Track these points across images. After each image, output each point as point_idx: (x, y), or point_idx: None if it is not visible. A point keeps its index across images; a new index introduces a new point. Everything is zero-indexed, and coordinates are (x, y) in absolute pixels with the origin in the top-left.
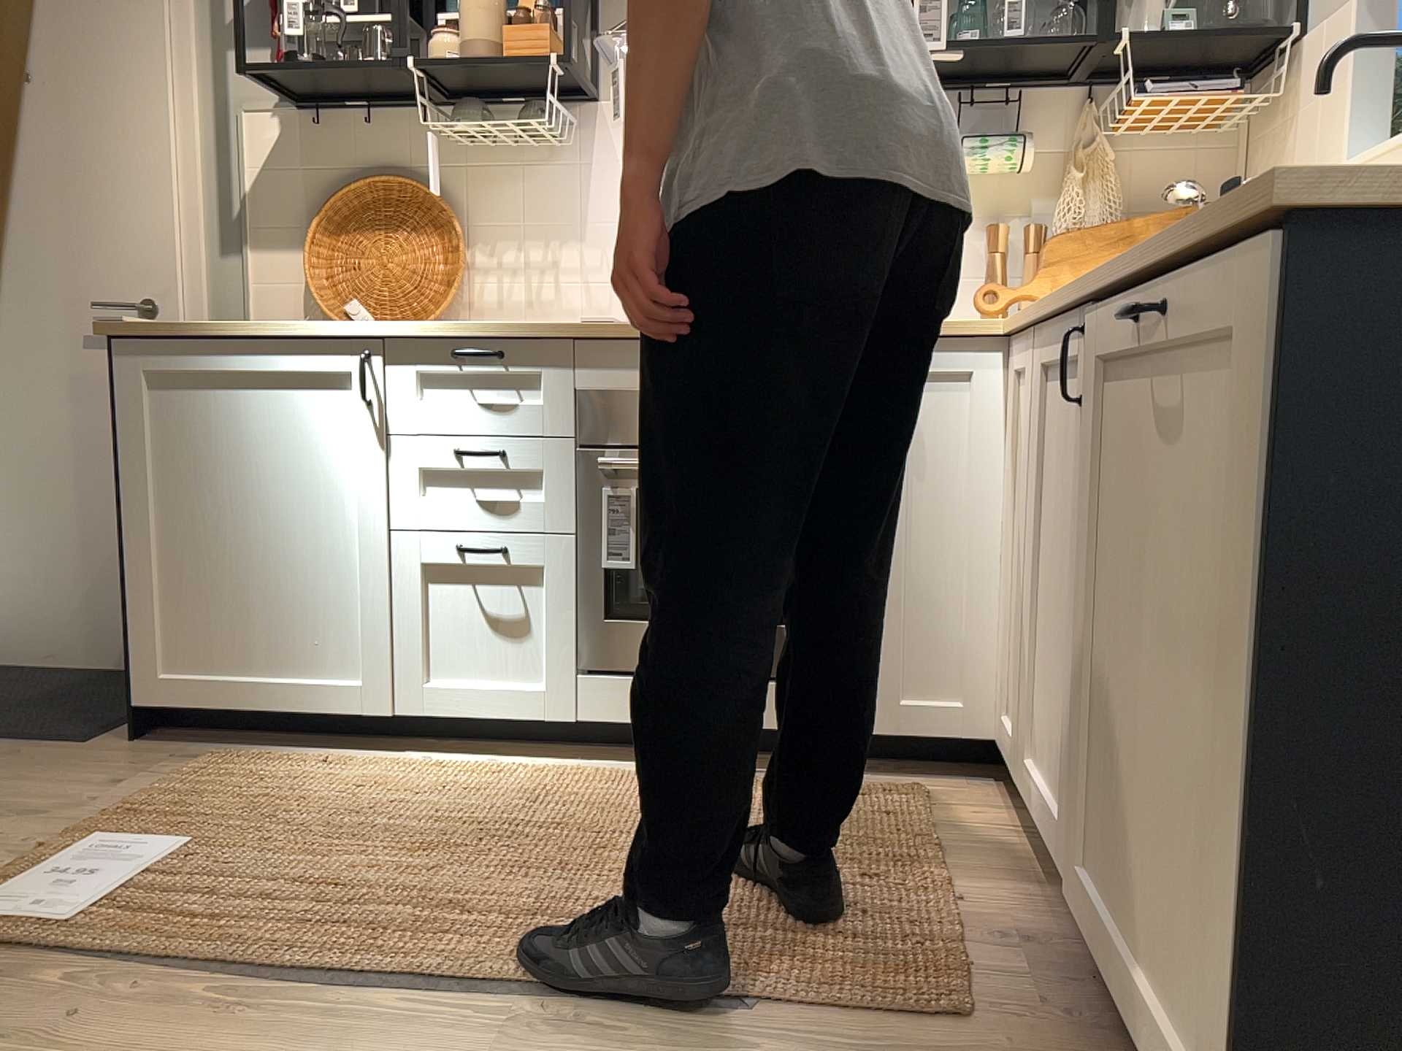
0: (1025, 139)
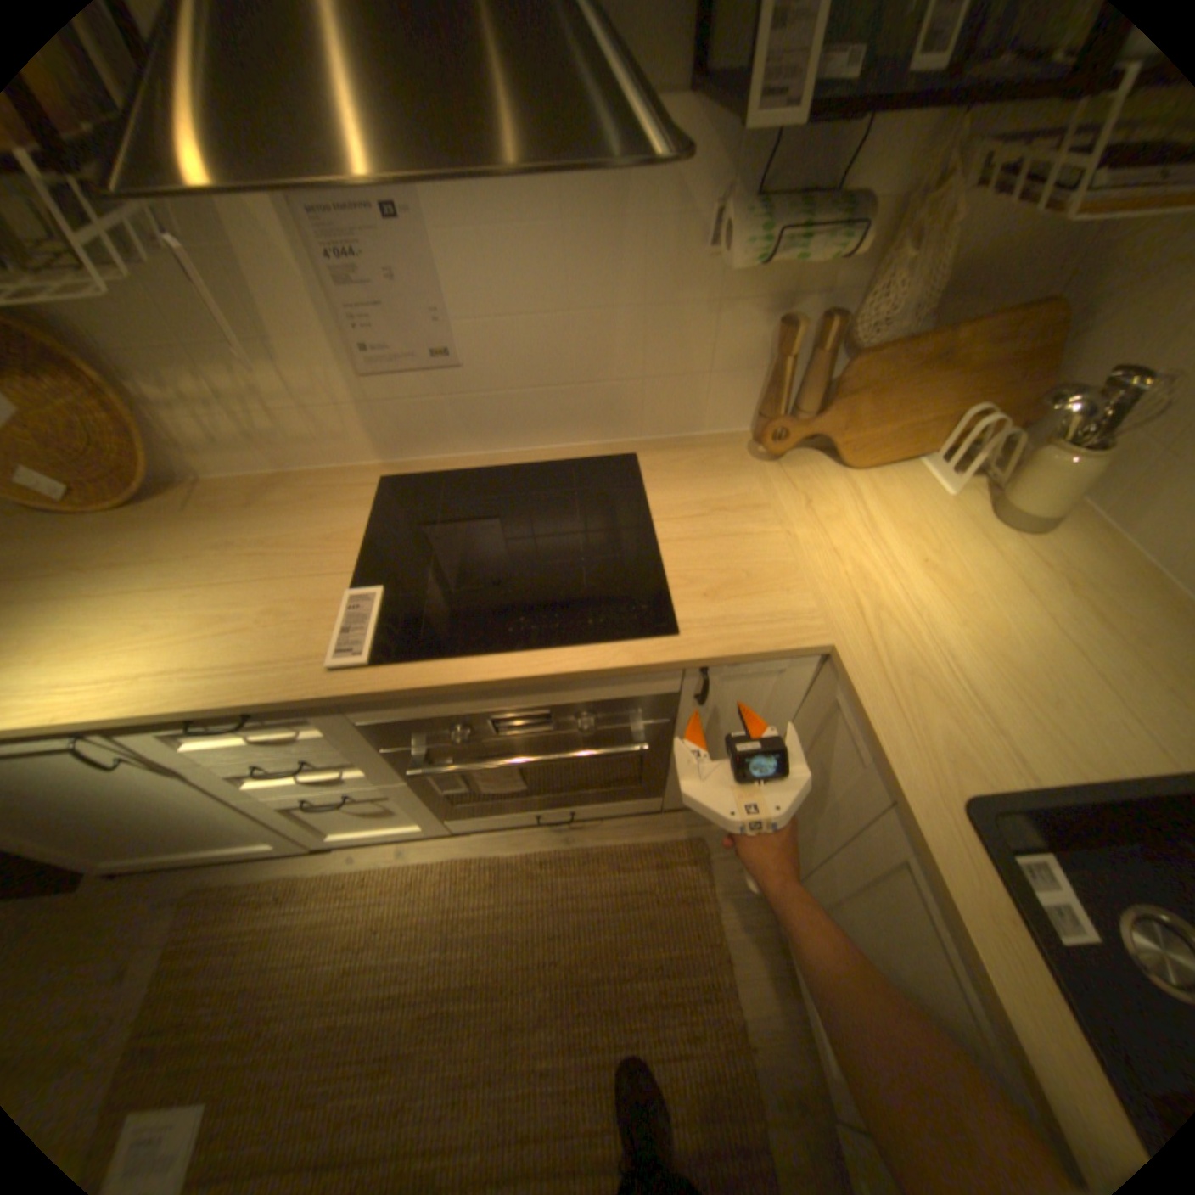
0: (872, 214)
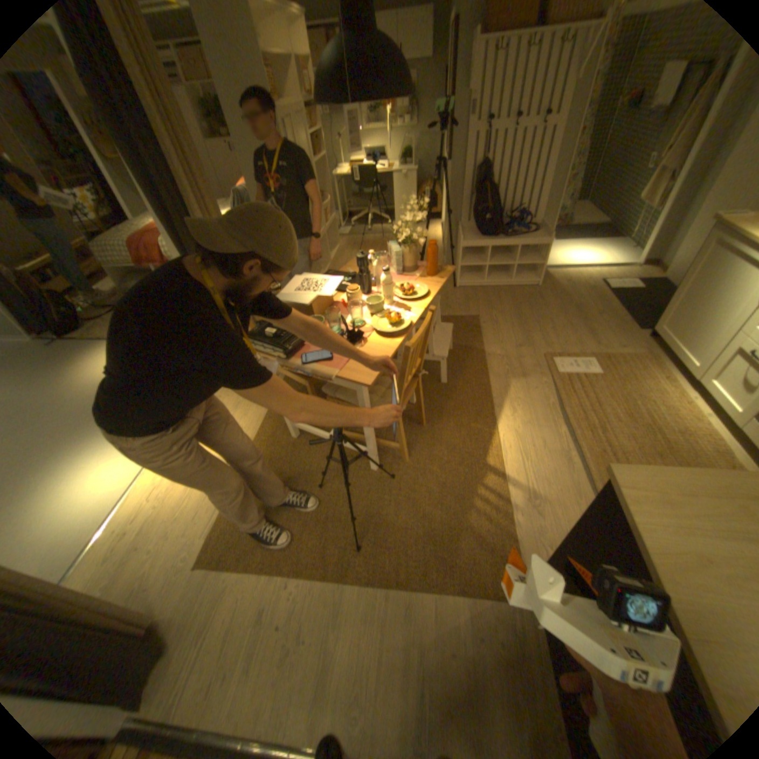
0: None
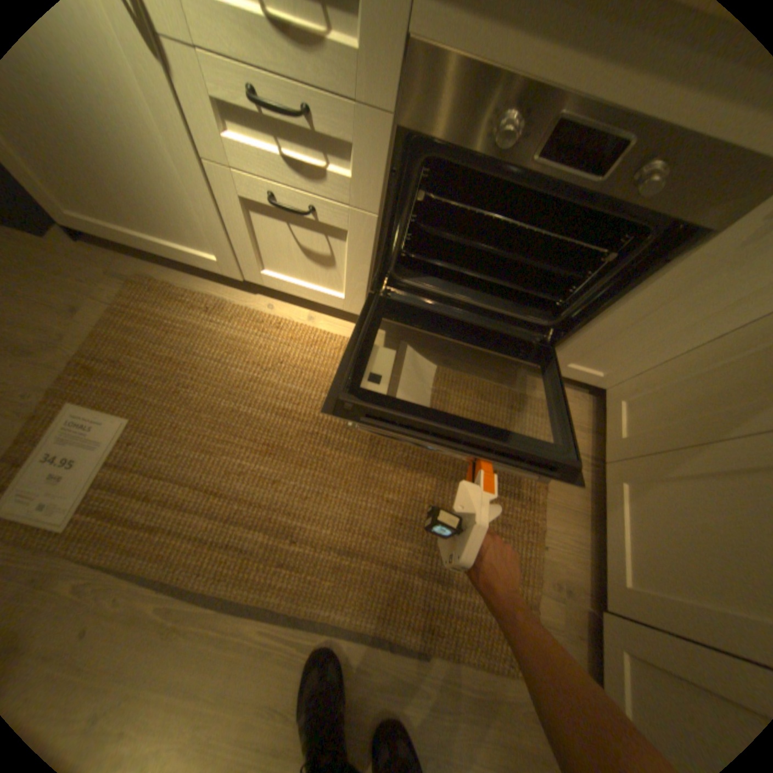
0: None
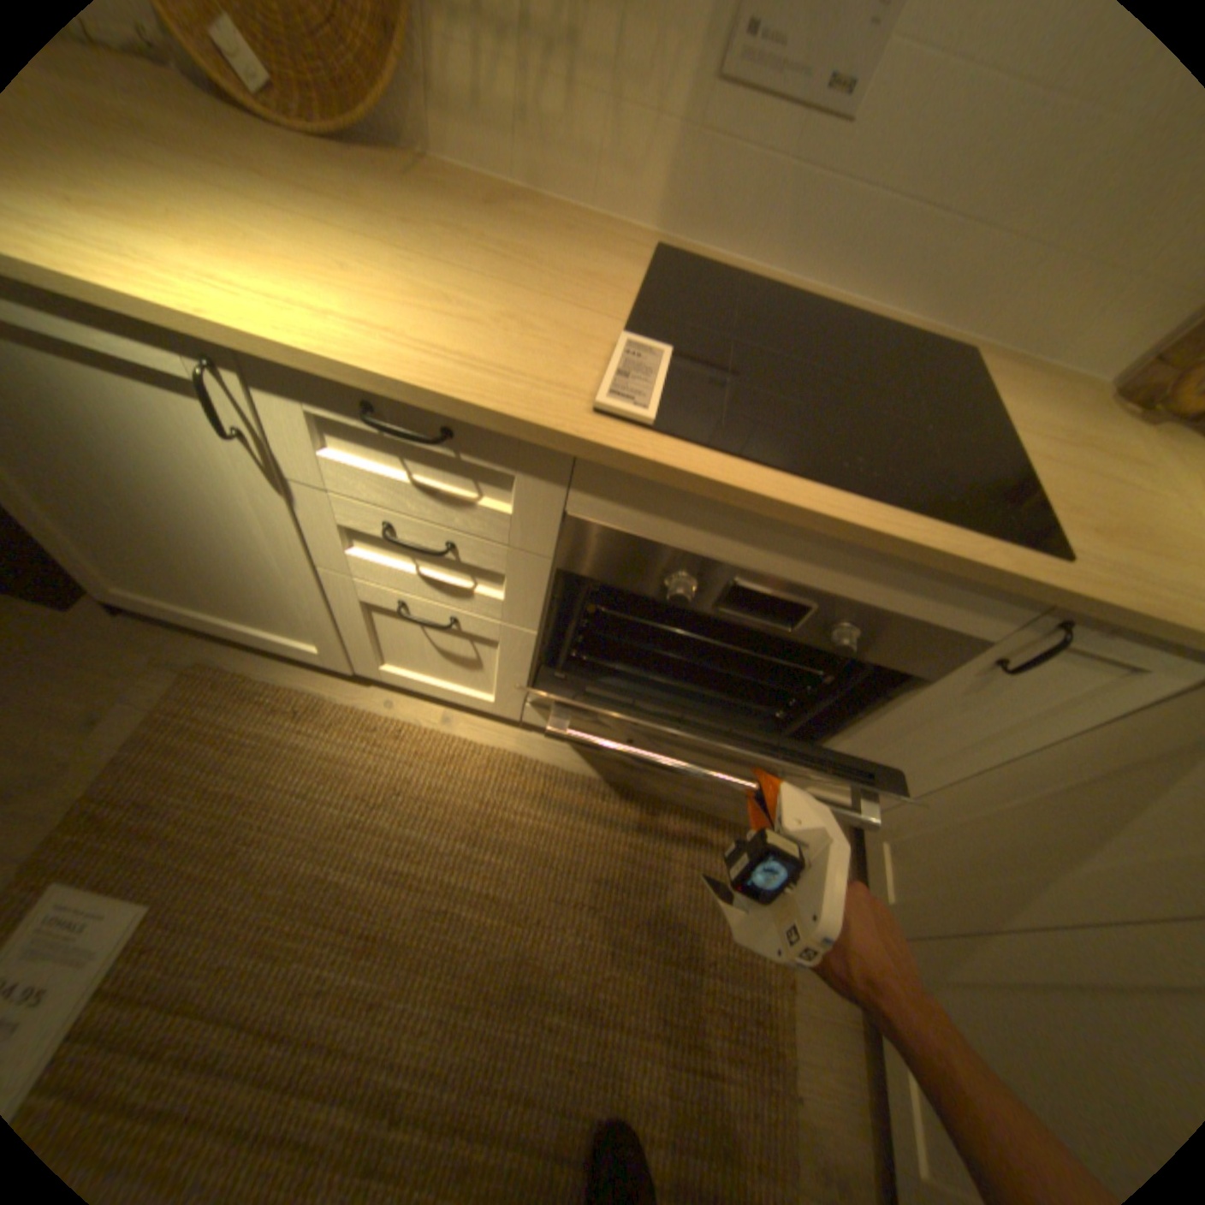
0: None
